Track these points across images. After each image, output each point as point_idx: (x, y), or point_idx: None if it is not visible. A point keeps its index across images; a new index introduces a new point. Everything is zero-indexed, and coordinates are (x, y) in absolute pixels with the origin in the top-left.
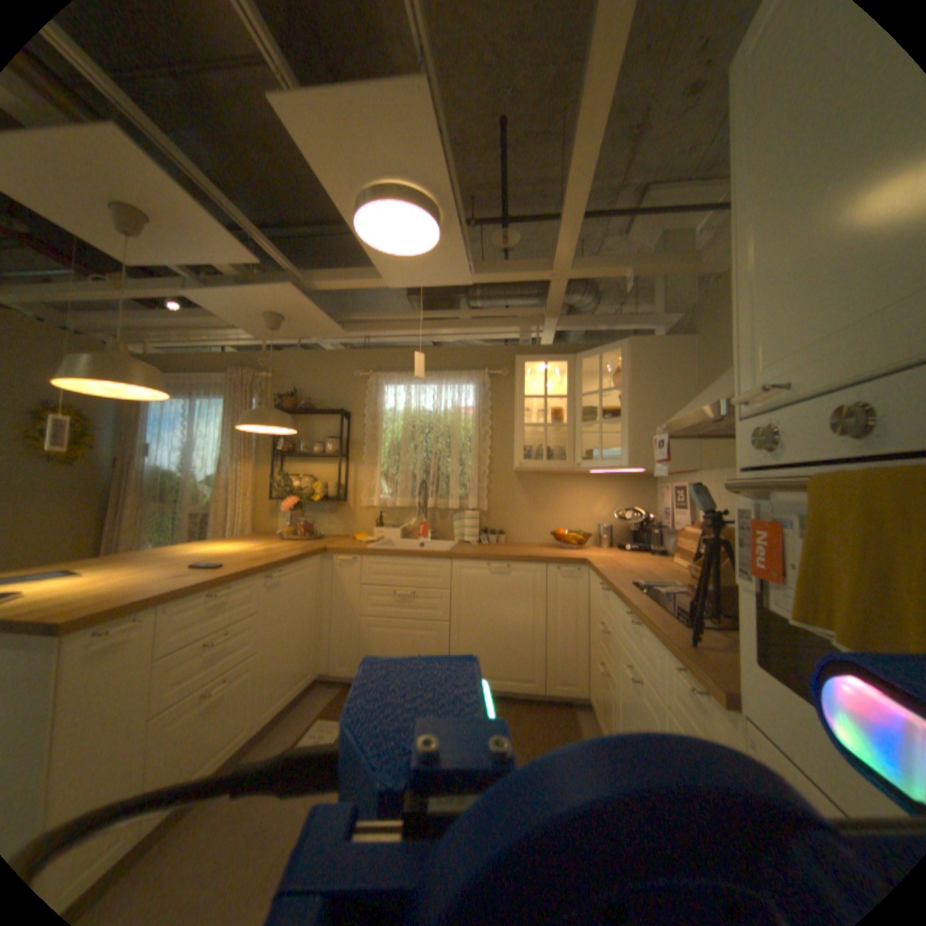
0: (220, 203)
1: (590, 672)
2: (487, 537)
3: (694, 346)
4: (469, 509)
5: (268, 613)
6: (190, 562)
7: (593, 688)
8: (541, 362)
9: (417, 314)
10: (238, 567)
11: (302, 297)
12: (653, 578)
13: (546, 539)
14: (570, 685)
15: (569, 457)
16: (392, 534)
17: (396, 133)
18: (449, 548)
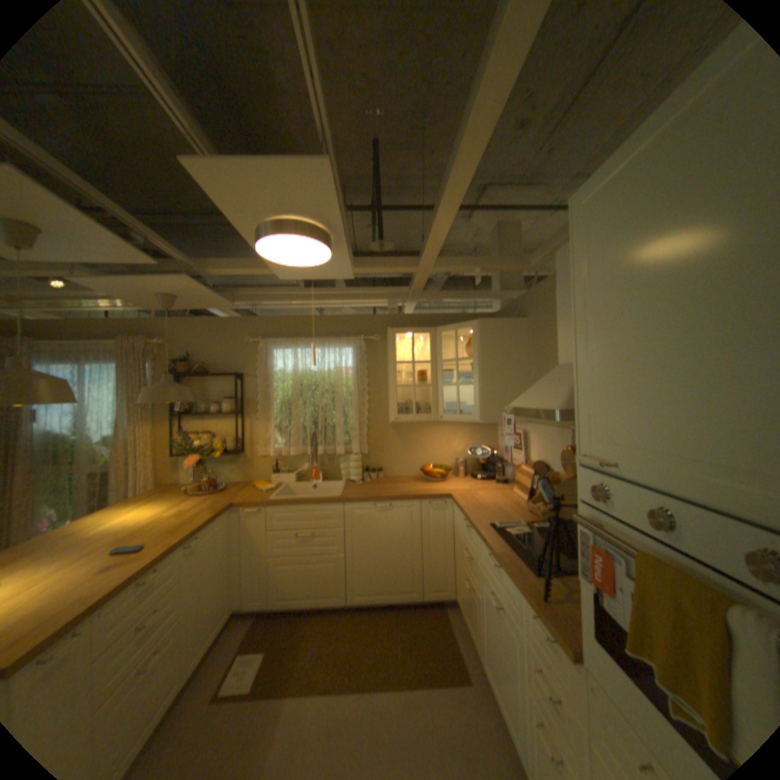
0: (115, 213)
1: (456, 580)
2: (369, 474)
3: (525, 327)
4: (352, 452)
5: (188, 577)
6: (107, 542)
7: (459, 593)
8: (408, 332)
9: (301, 289)
10: (159, 546)
11: (196, 284)
12: (503, 514)
13: (416, 471)
14: (442, 591)
15: (433, 409)
16: (288, 478)
17: (298, 188)
18: (340, 492)
